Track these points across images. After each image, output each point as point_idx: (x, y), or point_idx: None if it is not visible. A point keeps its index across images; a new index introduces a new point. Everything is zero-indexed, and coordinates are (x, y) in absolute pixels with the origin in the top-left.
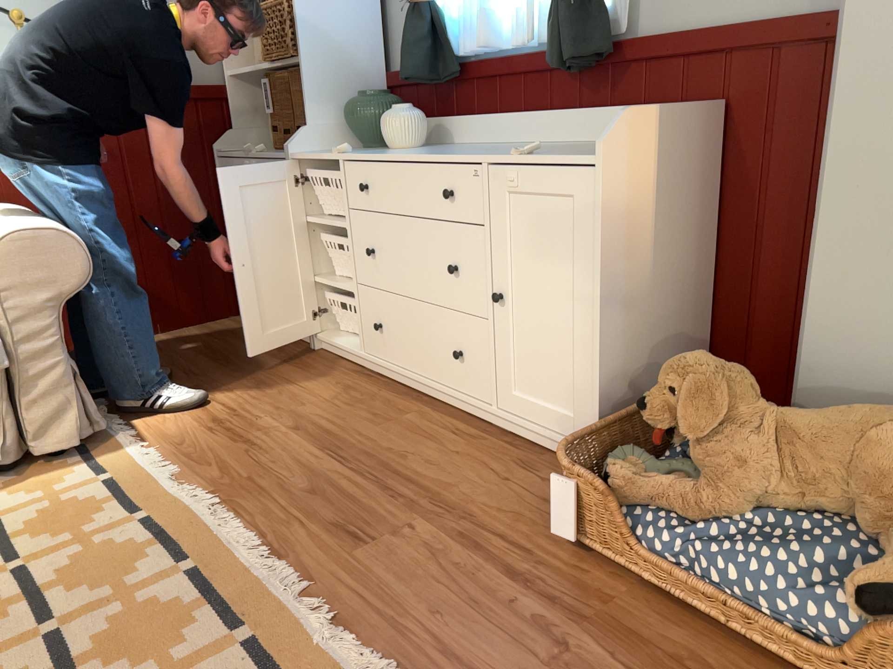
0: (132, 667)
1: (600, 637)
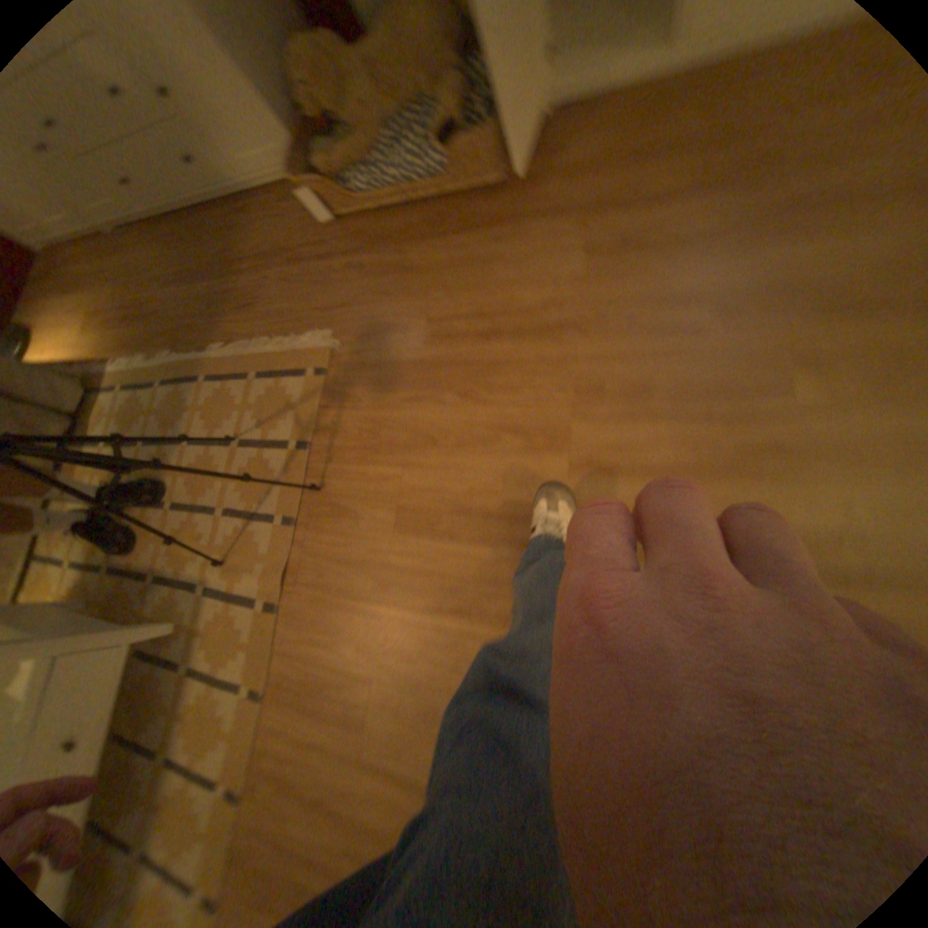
0: (227, 415)
1: (368, 245)
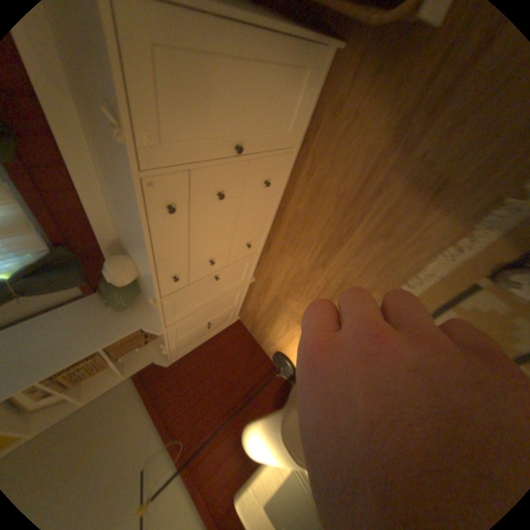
0: None
1: None
